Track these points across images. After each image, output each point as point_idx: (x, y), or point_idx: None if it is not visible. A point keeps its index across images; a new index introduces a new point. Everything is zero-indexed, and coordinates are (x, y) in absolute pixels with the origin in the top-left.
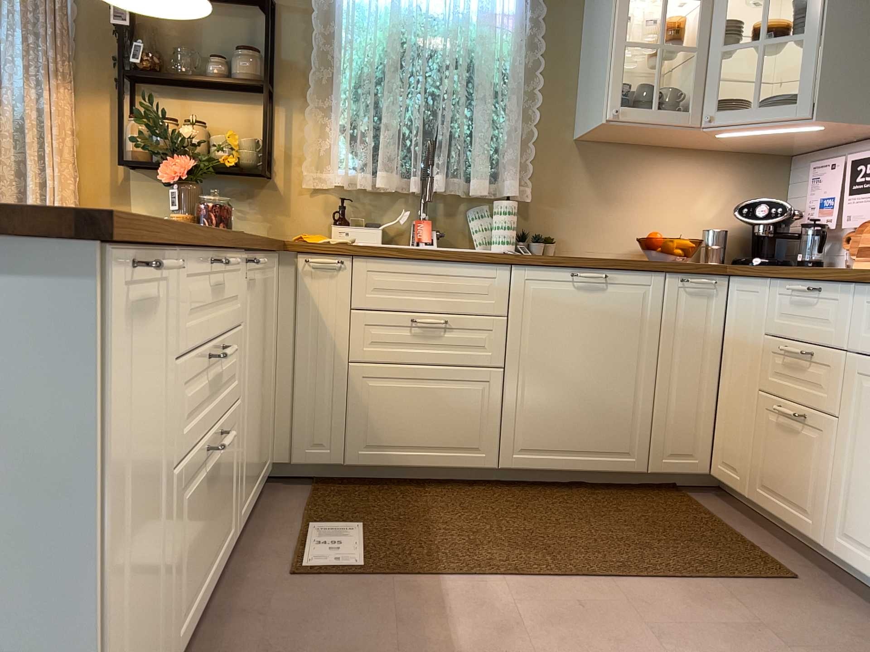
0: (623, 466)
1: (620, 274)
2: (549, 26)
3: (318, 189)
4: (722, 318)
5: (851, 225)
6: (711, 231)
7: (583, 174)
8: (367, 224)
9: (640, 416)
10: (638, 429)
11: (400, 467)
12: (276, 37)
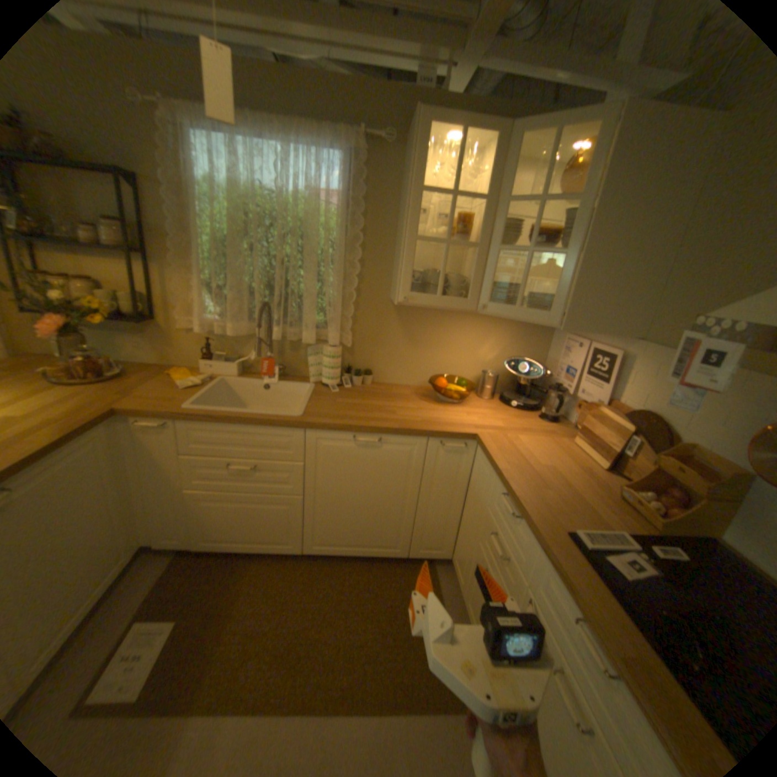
0: (389, 554)
1: (392, 437)
2: (371, 201)
3: (190, 329)
4: (469, 468)
5: (583, 397)
6: (488, 370)
7: (395, 324)
8: (226, 359)
9: (403, 527)
10: (402, 534)
11: (230, 553)
12: (137, 202)
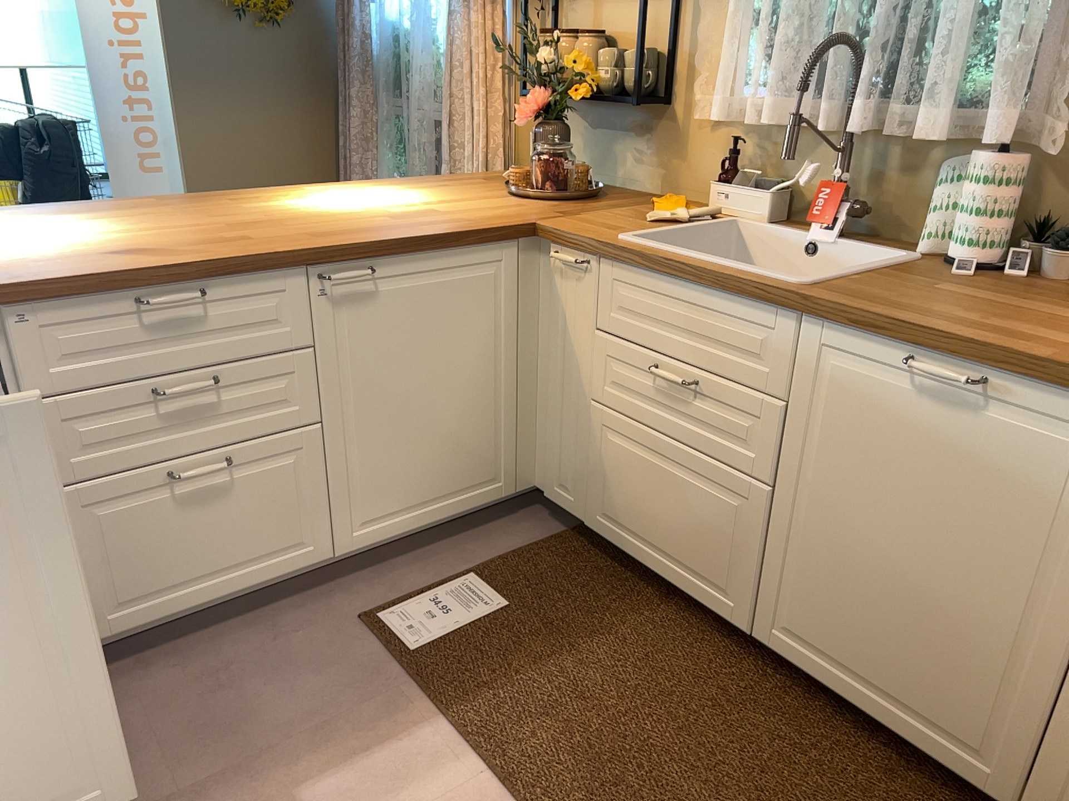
0: (959, 764)
1: (1022, 388)
2: None
3: (716, 123)
4: None
5: None
6: None
7: None
8: (757, 184)
9: (1015, 700)
10: (1008, 721)
11: (636, 559)
12: None
